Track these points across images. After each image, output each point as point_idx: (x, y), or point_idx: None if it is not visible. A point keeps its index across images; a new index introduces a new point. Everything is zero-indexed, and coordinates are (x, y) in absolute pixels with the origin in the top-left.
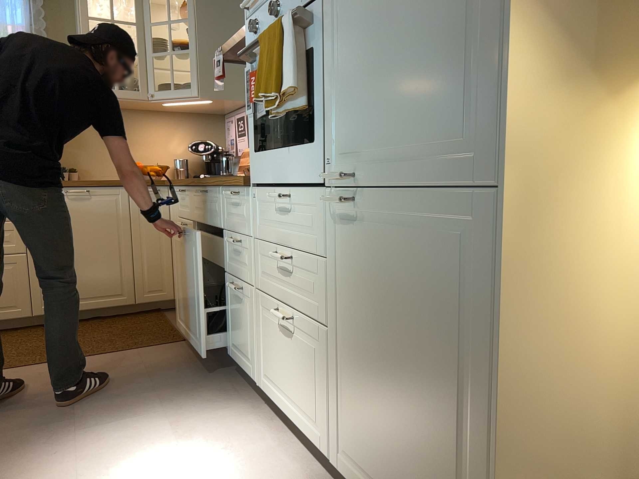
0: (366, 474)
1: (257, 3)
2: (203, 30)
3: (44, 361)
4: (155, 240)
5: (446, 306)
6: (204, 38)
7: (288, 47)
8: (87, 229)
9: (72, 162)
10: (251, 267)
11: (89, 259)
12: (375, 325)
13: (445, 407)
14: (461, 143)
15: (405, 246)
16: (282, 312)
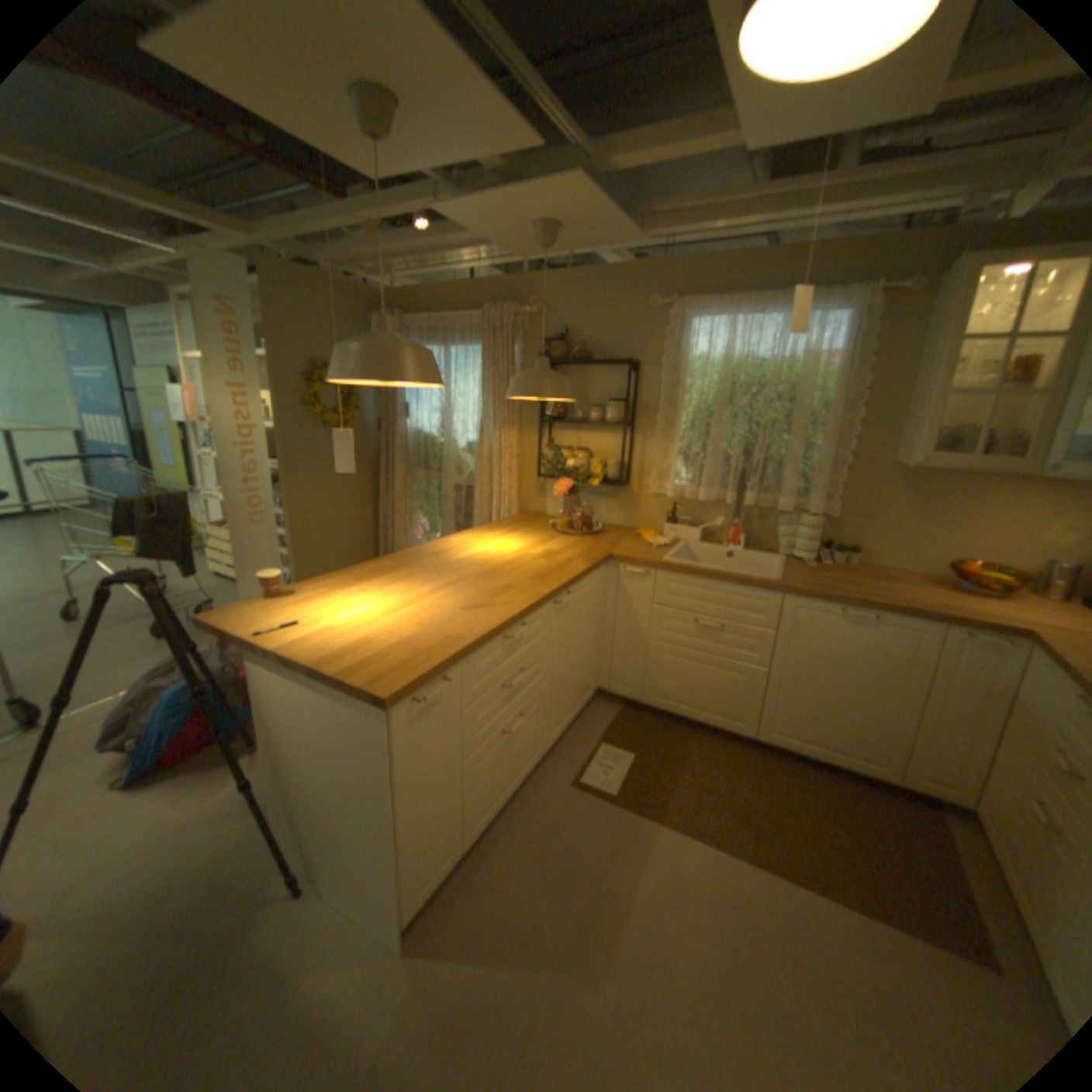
0: None
1: None
2: None
3: (758, 859)
4: (972, 716)
5: None
6: None
7: None
8: (859, 666)
9: (858, 536)
10: None
11: (849, 705)
12: None
13: None
14: None
15: None
16: None
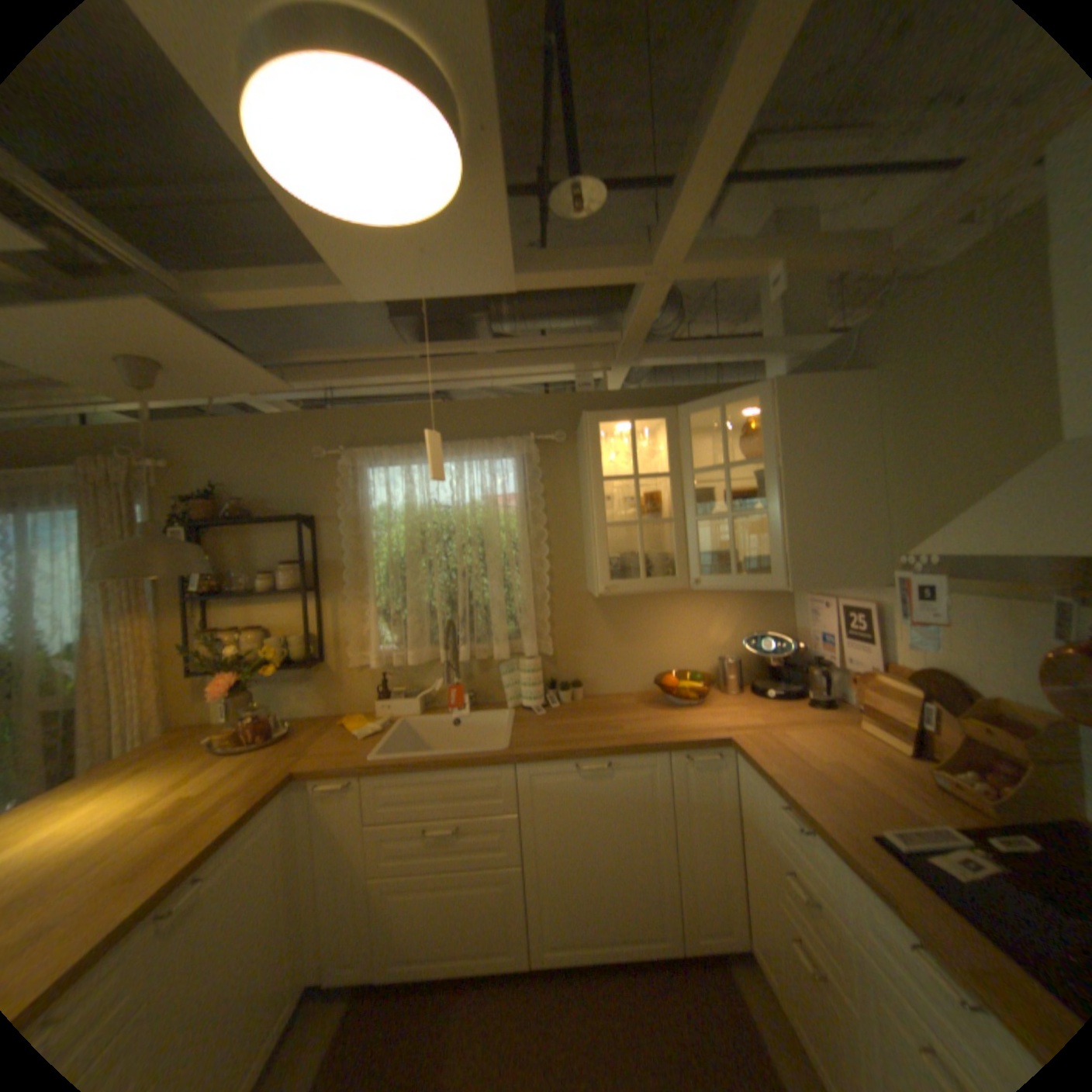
0: None
1: None
2: (794, 474)
3: None
4: (715, 845)
5: None
6: (795, 487)
7: None
8: (607, 827)
9: (575, 670)
10: None
11: (611, 880)
12: None
13: None
14: None
15: None
16: None
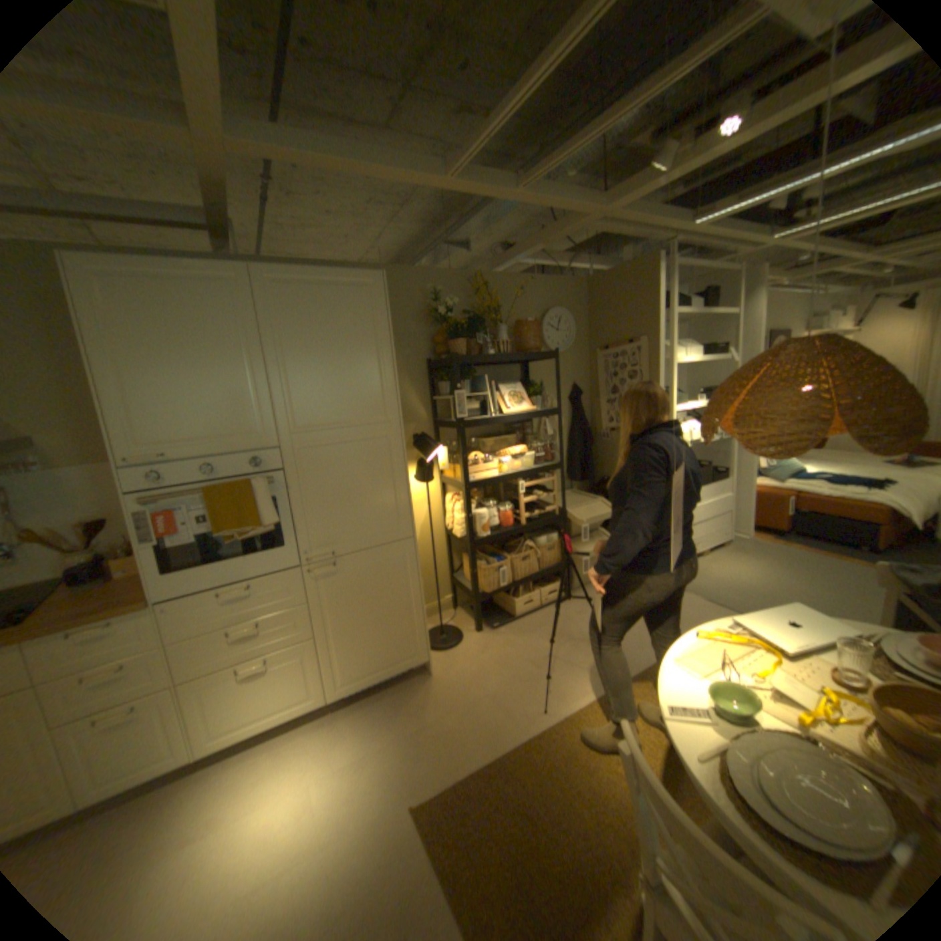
0: (355, 680)
1: (144, 460)
2: None
3: None
4: None
5: (393, 581)
6: None
7: (260, 501)
8: None
9: None
10: (154, 678)
11: None
12: (353, 612)
13: (397, 614)
14: (391, 529)
15: (368, 571)
16: (239, 671)
